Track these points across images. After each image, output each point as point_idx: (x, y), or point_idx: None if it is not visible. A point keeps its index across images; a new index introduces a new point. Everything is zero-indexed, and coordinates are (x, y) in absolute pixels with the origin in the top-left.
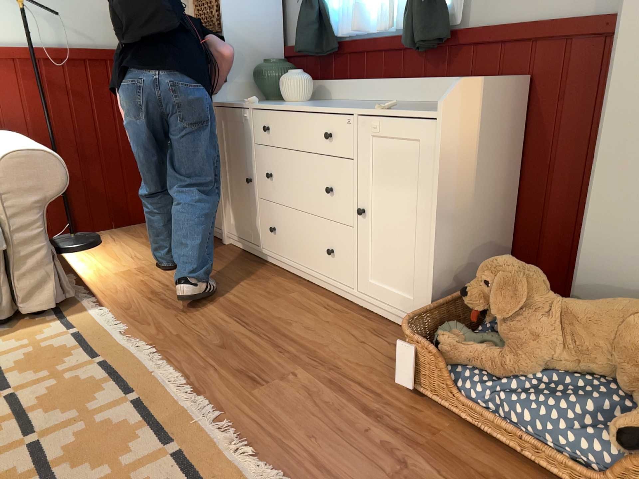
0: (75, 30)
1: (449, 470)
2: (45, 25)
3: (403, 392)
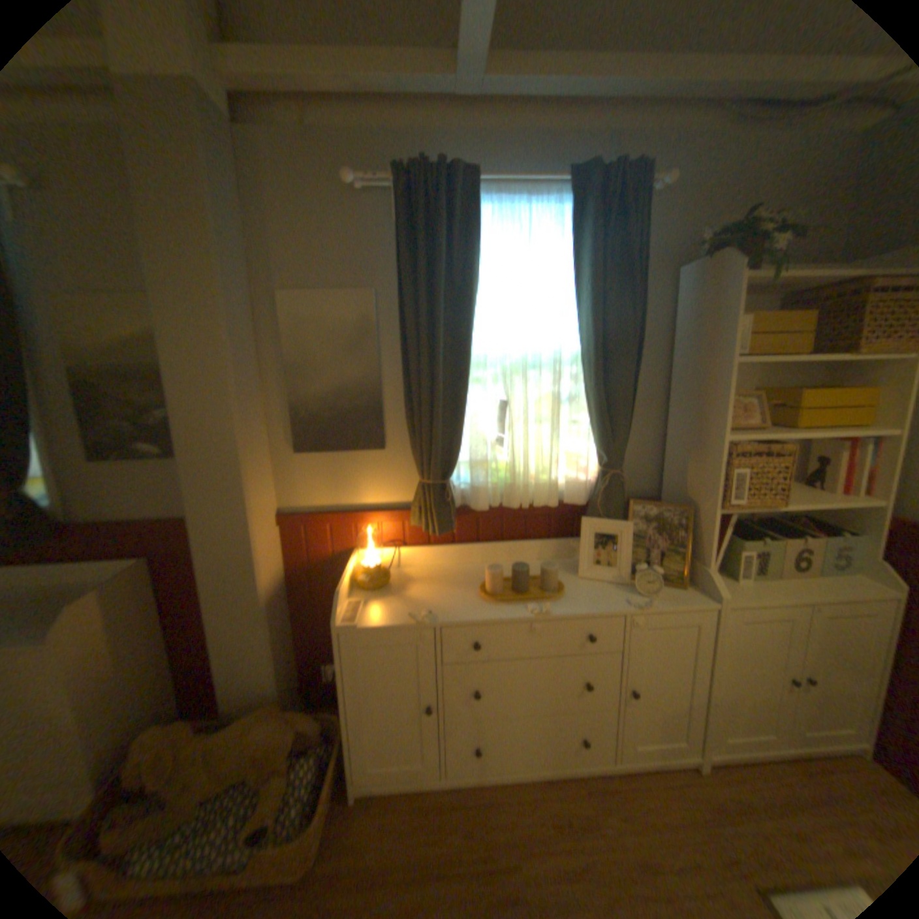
0: None
1: None
2: None
3: None
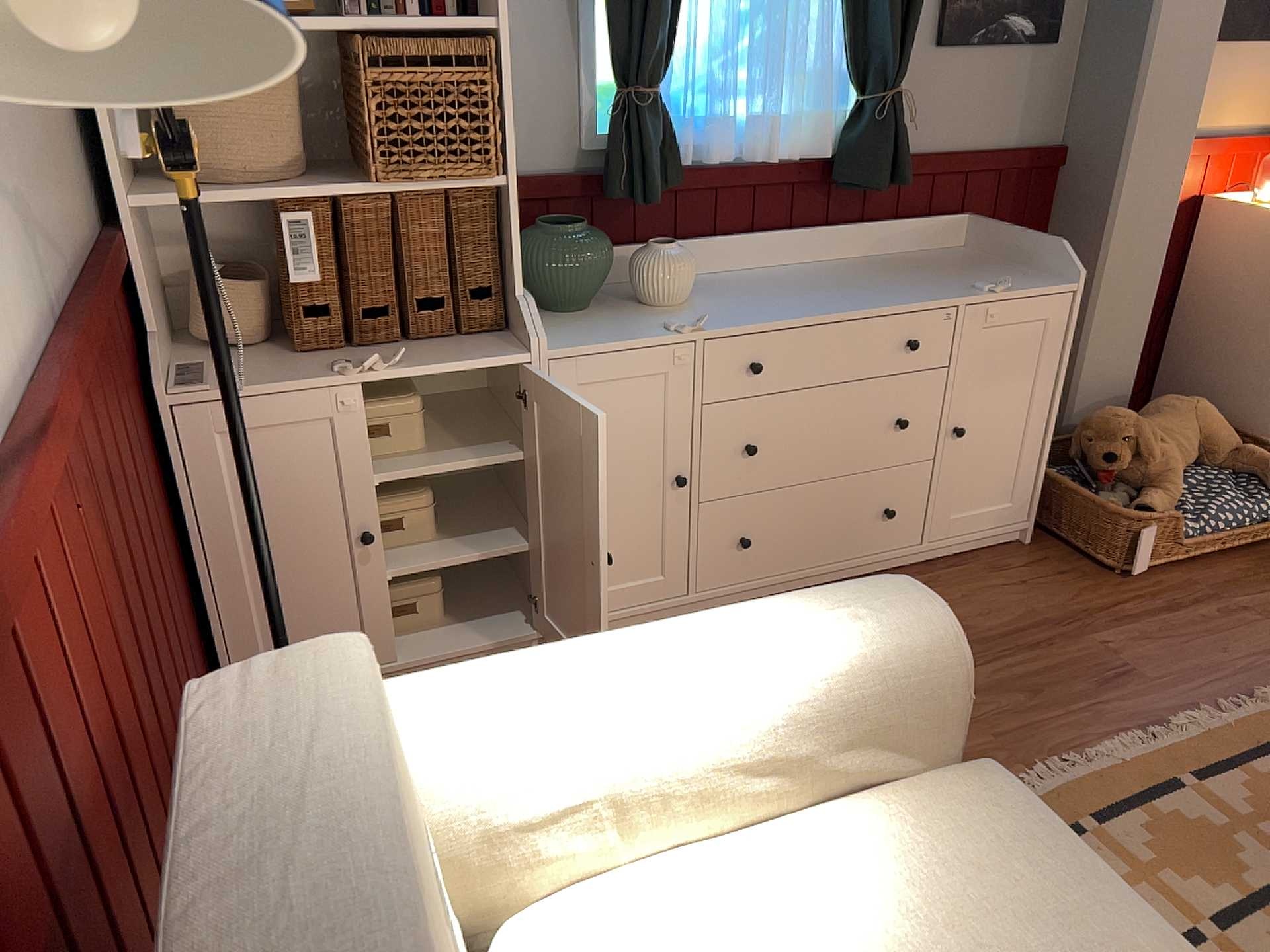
0: (60, 228)
1: (1246, 590)
2: (10, 236)
3: (1129, 582)
